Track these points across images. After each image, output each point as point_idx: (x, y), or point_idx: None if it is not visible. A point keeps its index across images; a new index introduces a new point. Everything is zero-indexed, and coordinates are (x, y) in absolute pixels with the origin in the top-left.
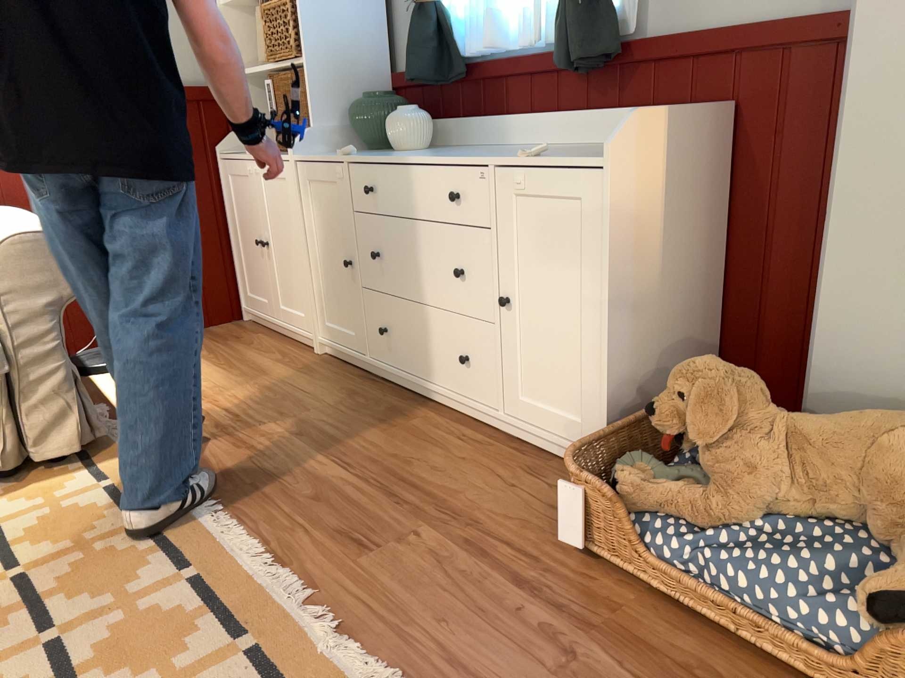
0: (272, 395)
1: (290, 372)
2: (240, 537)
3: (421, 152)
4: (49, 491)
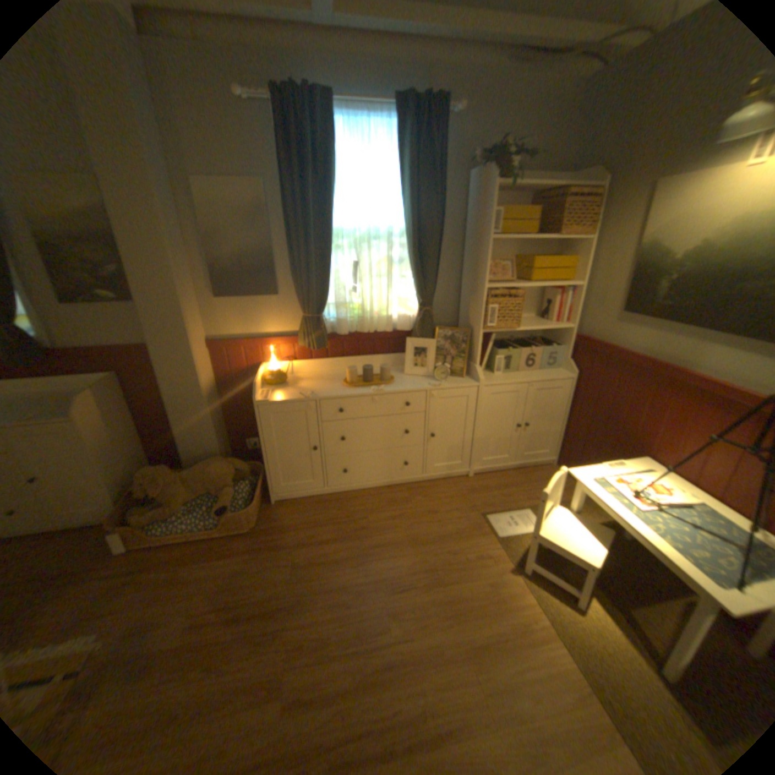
0: None
1: None
2: None
3: None
4: None
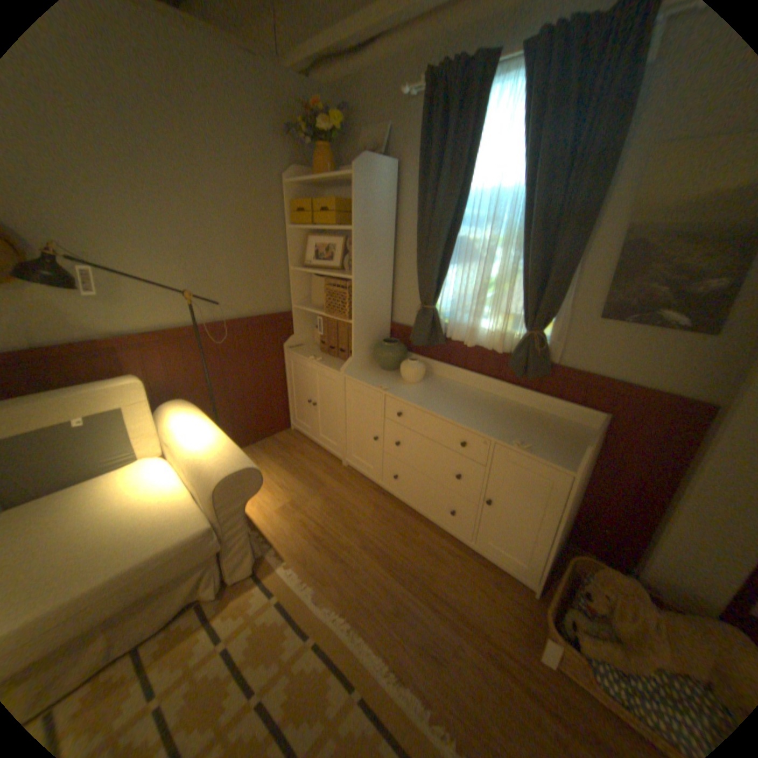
0: (335, 508)
1: (336, 484)
2: (370, 656)
3: (423, 388)
4: (242, 611)
